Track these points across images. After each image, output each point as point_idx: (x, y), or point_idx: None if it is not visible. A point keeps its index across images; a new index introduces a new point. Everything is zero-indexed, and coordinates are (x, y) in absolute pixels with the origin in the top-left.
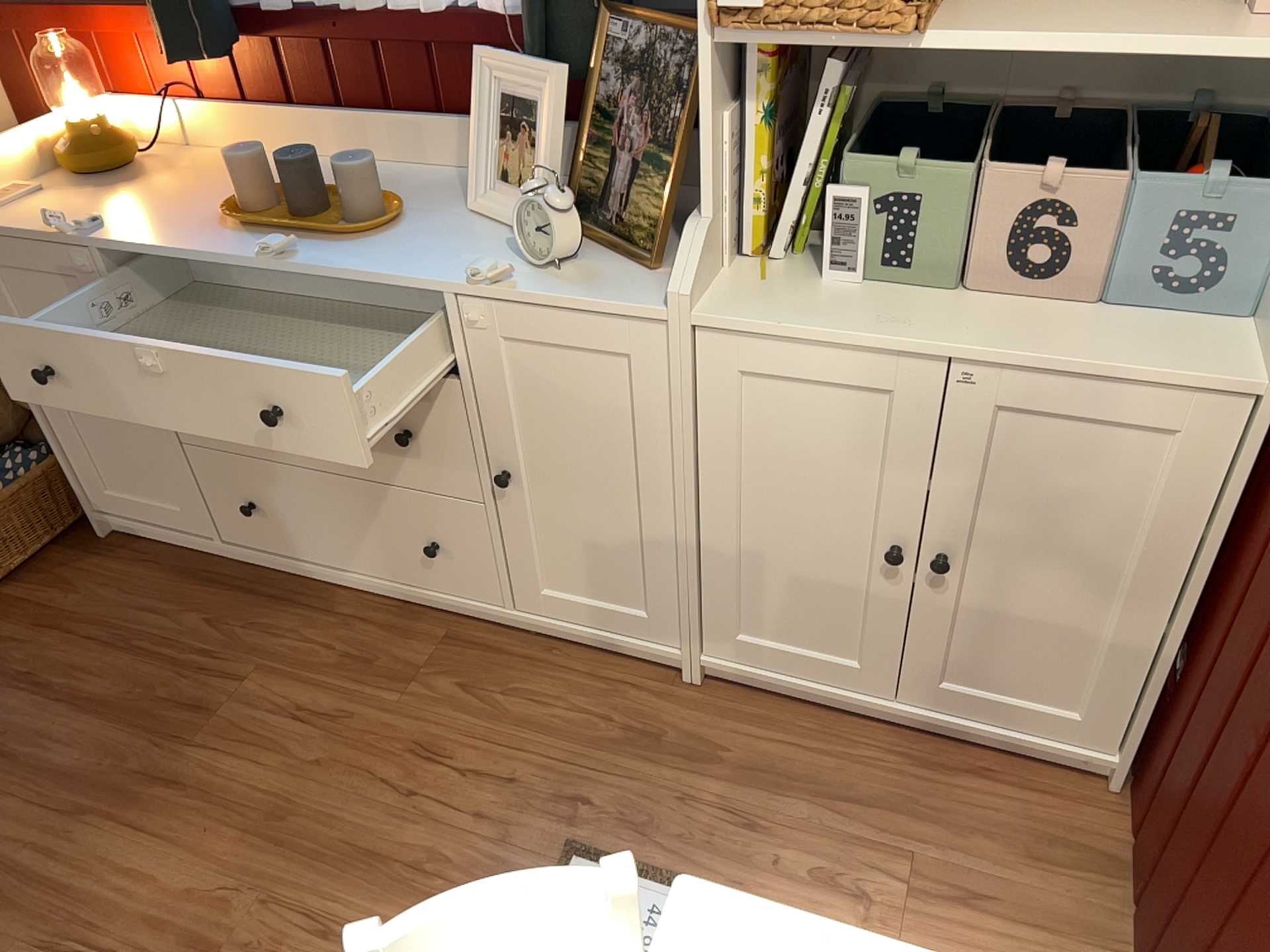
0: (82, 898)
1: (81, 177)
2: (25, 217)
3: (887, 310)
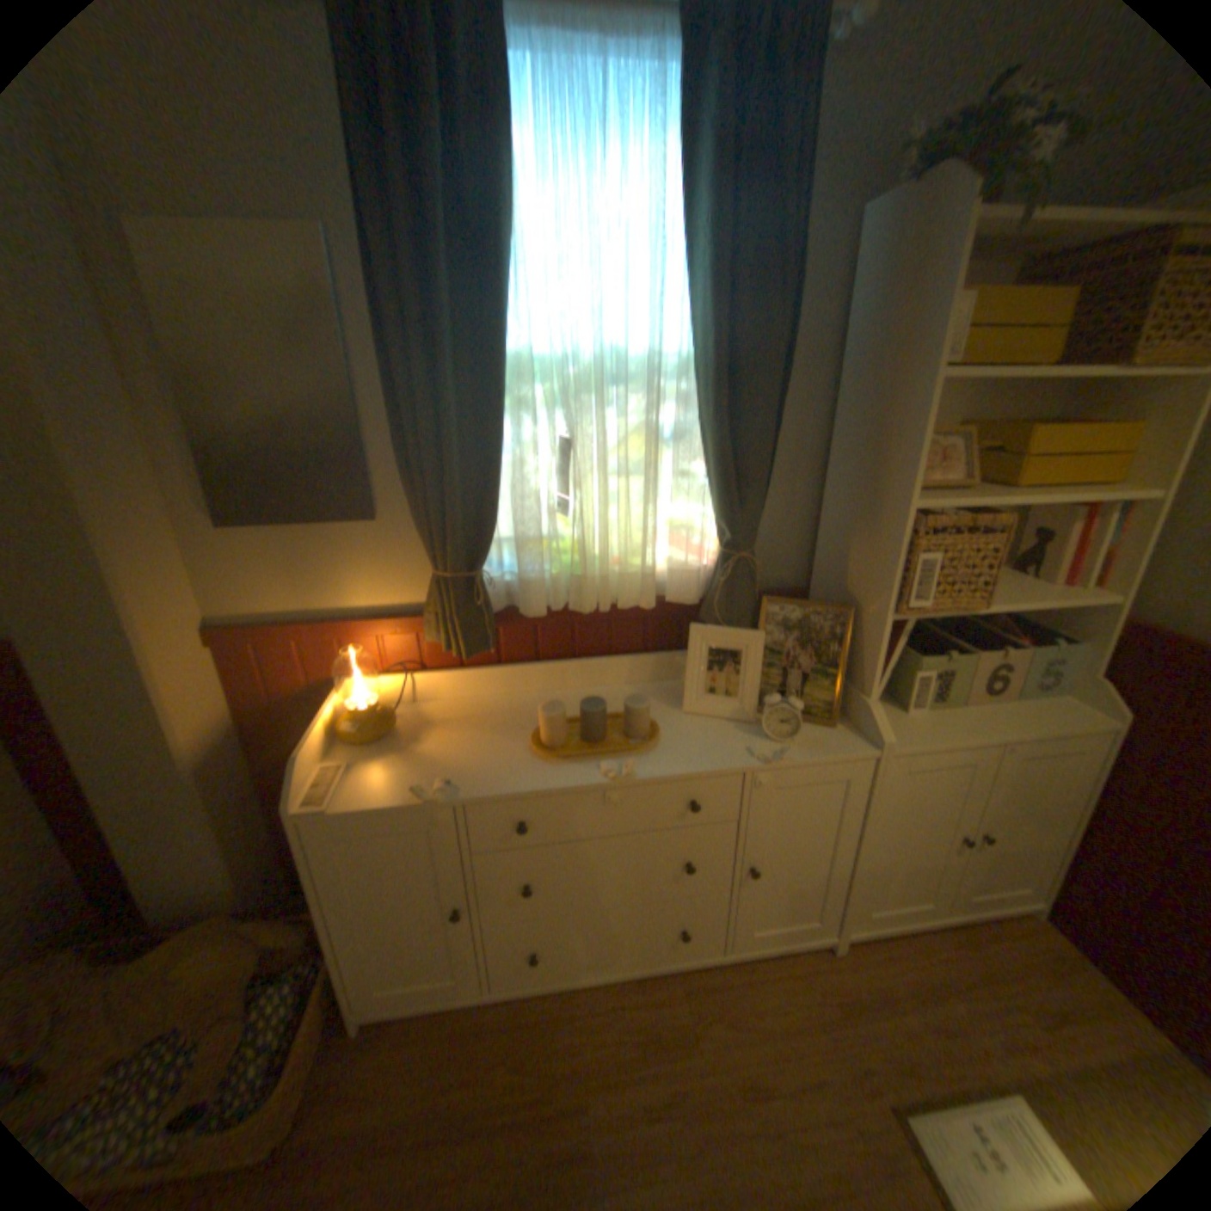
0: None
1: (364, 747)
2: (367, 795)
3: (957, 728)
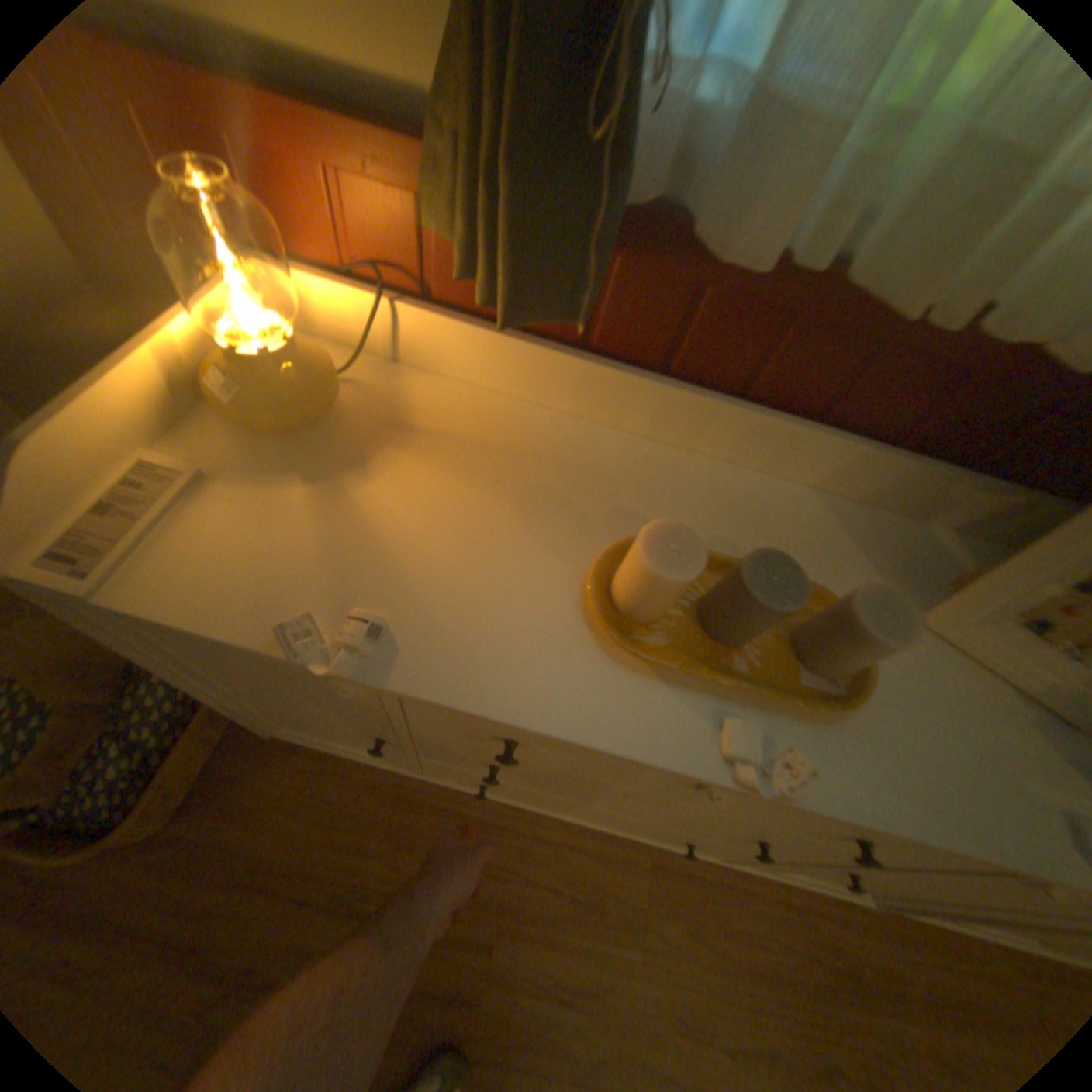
0: None
1: (258, 437)
2: (207, 579)
3: None
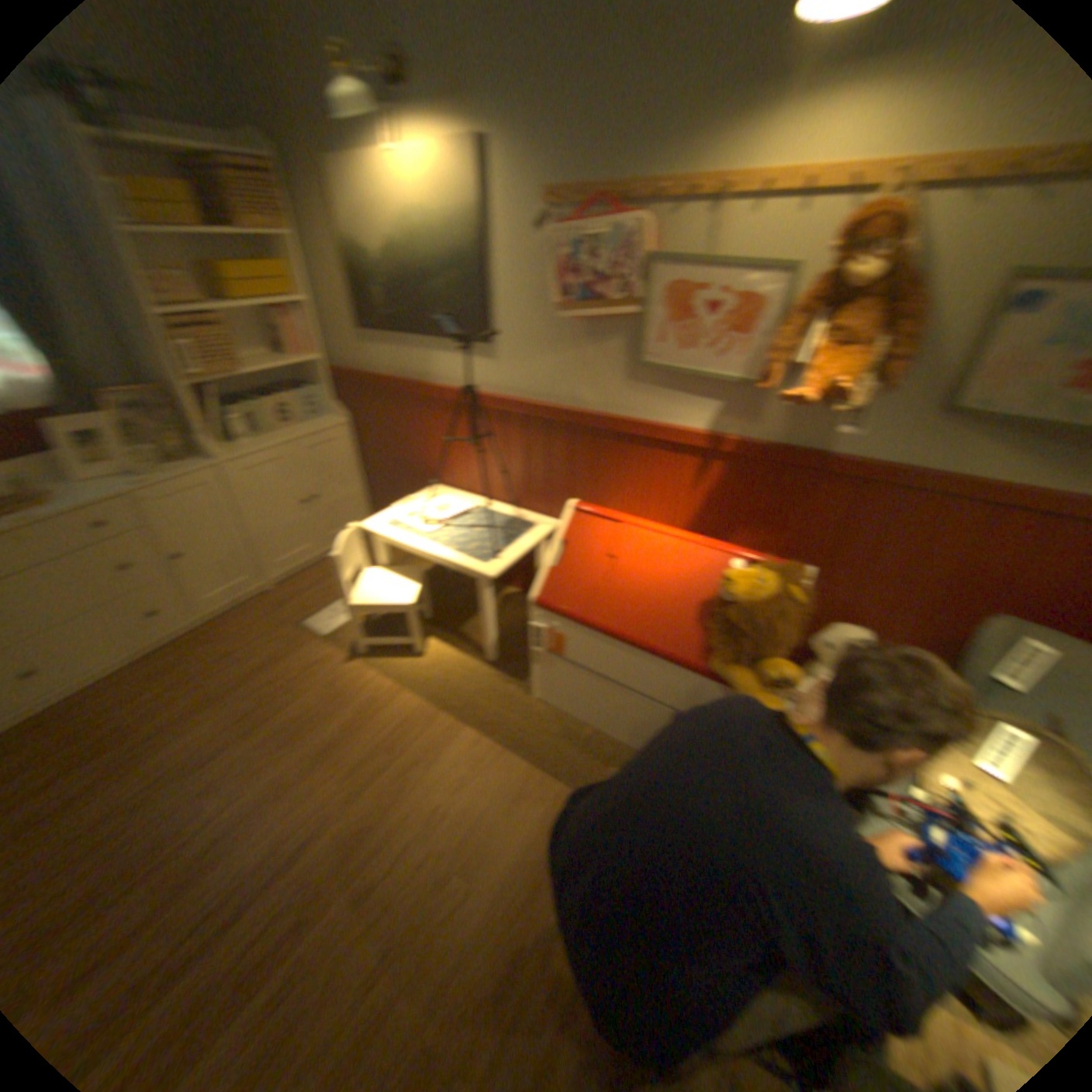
0: (171, 769)
1: None
2: None
3: (258, 443)
